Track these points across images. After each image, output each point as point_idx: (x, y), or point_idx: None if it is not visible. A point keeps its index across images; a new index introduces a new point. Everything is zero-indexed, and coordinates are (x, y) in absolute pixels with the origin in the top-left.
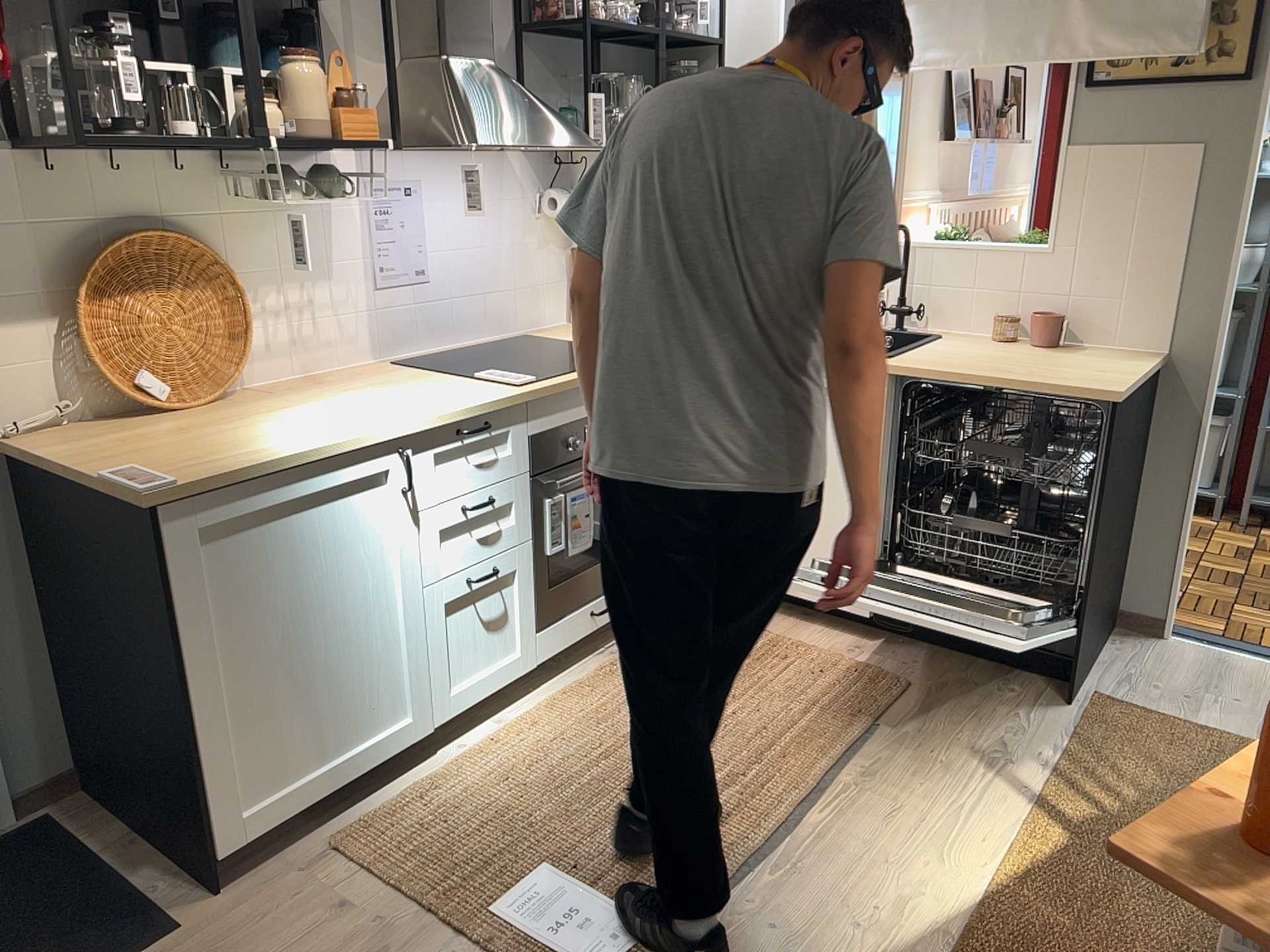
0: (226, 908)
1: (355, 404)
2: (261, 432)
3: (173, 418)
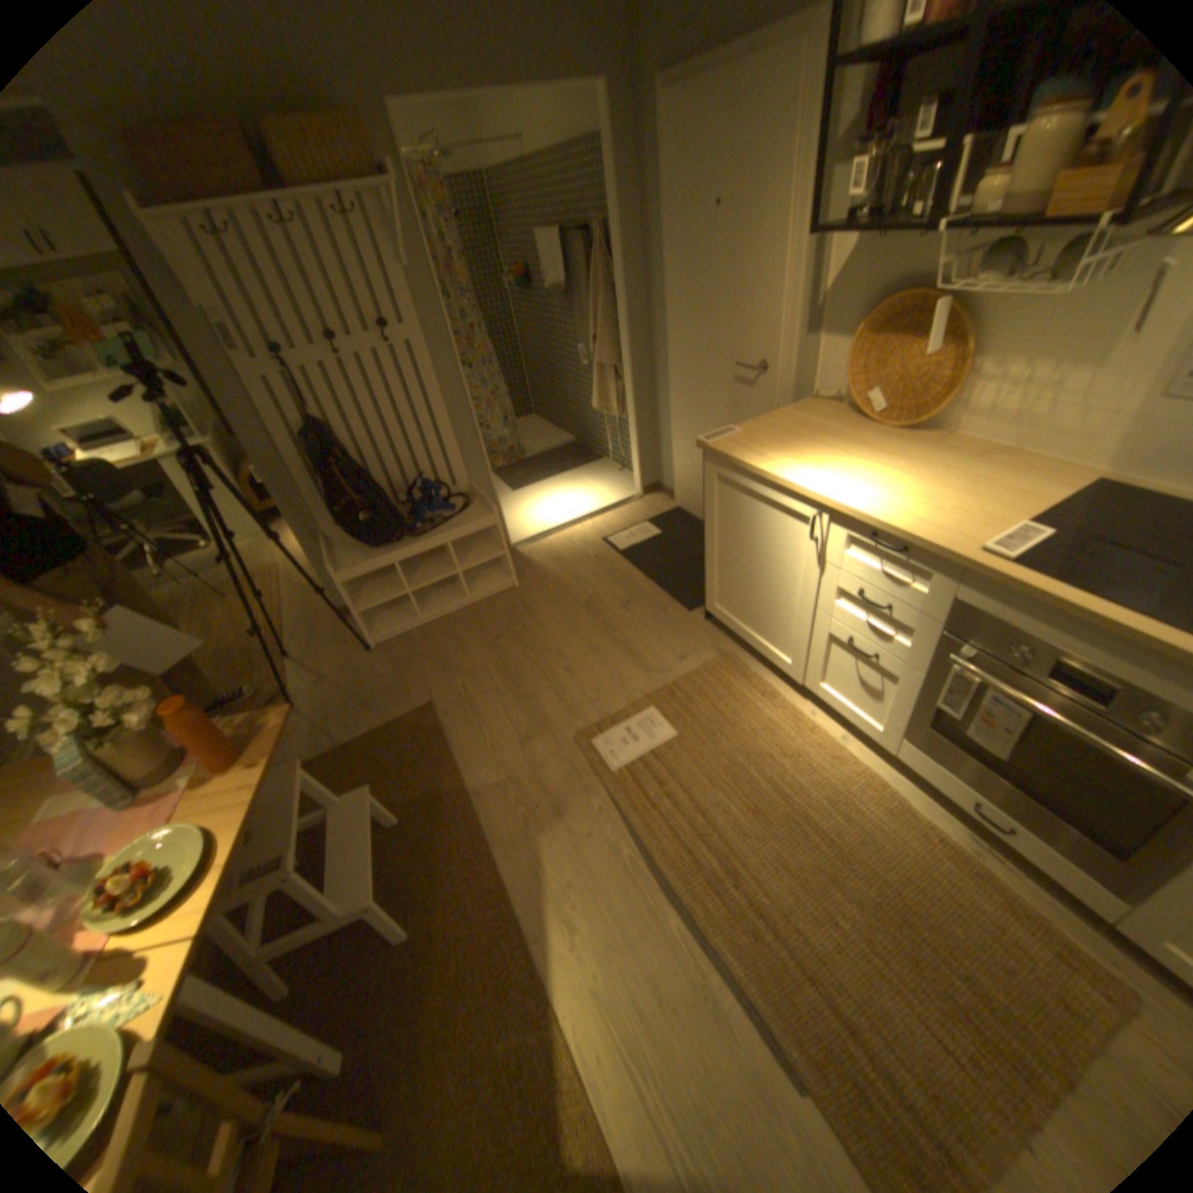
0: (696, 622)
1: (897, 473)
2: (812, 451)
3: (859, 423)
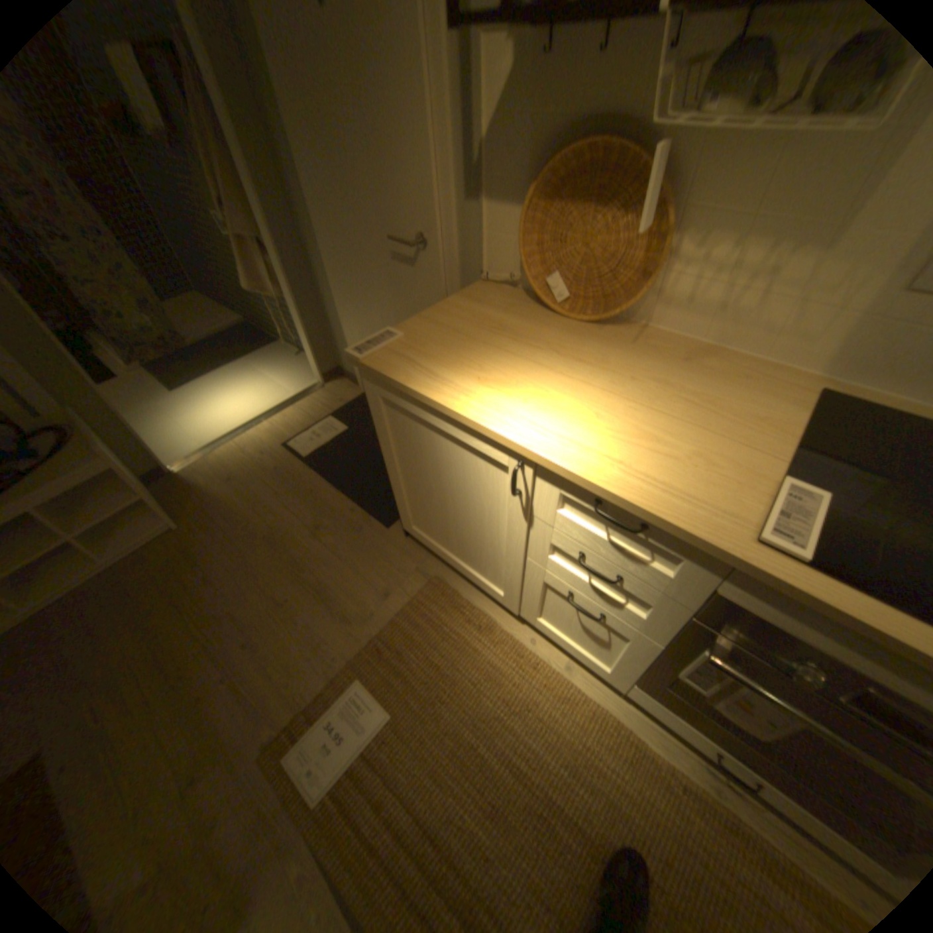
0: (396, 541)
1: (607, 395)
2: (496, 362)
3: (543, 315)
